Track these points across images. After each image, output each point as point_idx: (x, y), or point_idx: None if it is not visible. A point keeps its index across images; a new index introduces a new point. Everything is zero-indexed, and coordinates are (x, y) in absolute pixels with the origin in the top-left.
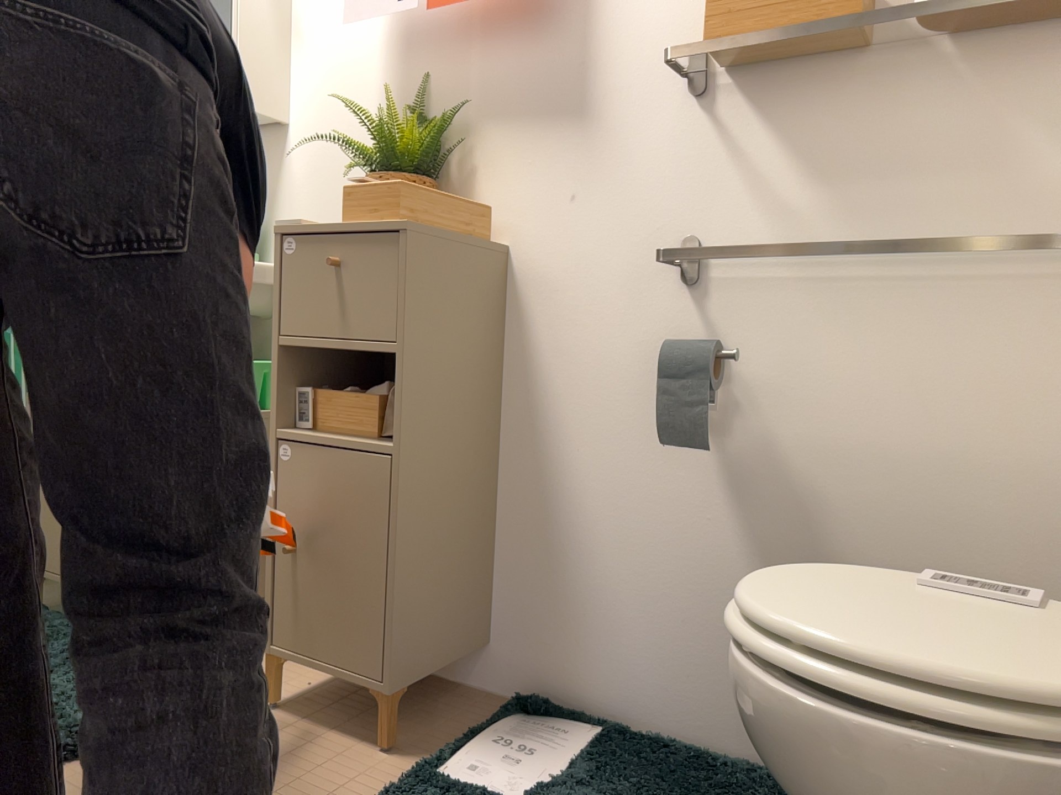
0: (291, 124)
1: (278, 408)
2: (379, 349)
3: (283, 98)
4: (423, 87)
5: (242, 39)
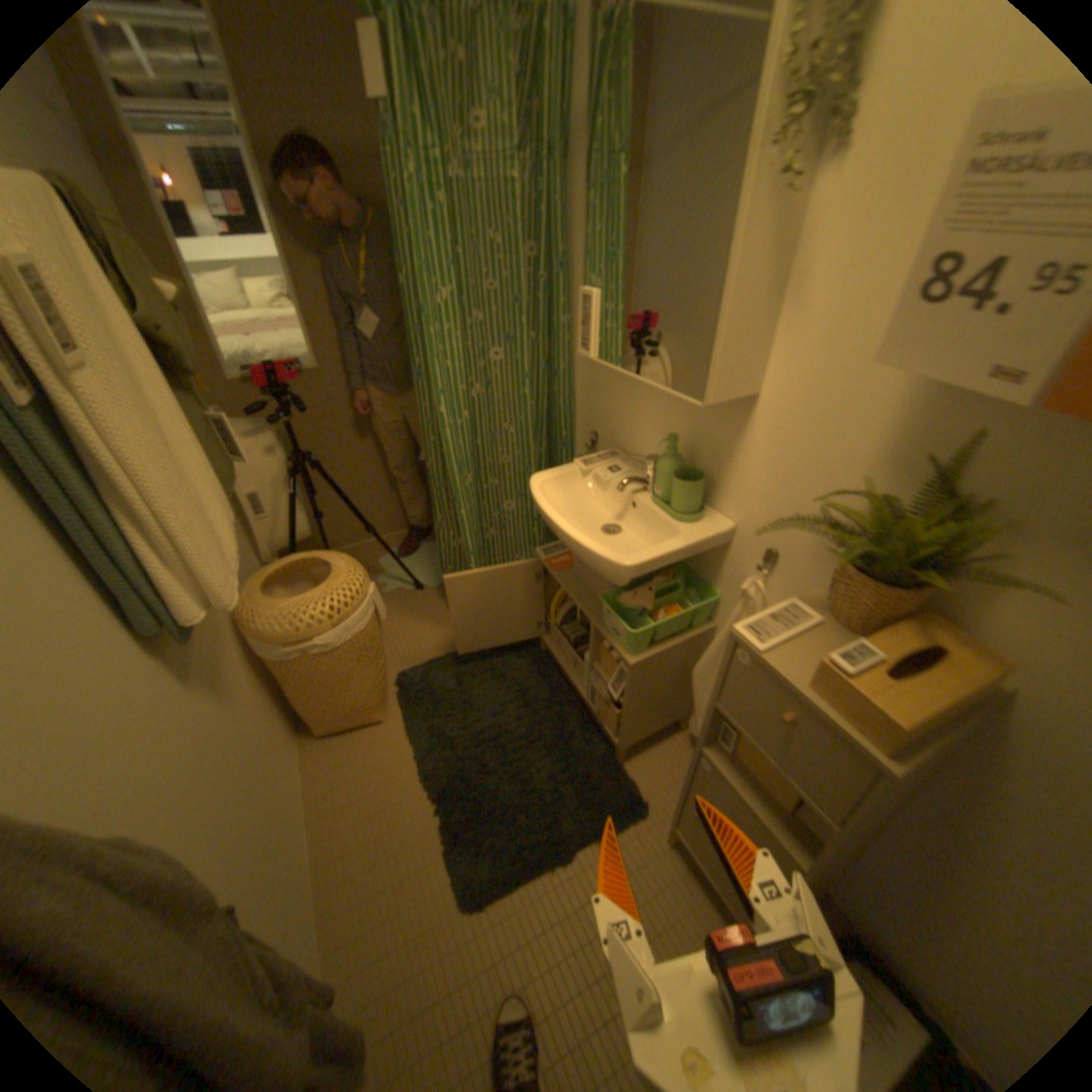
0: (763, 394)
1: (709, 738)
2: (822, 813)
3: (761, 372)
4: (972, 443)
5: (728, 328)
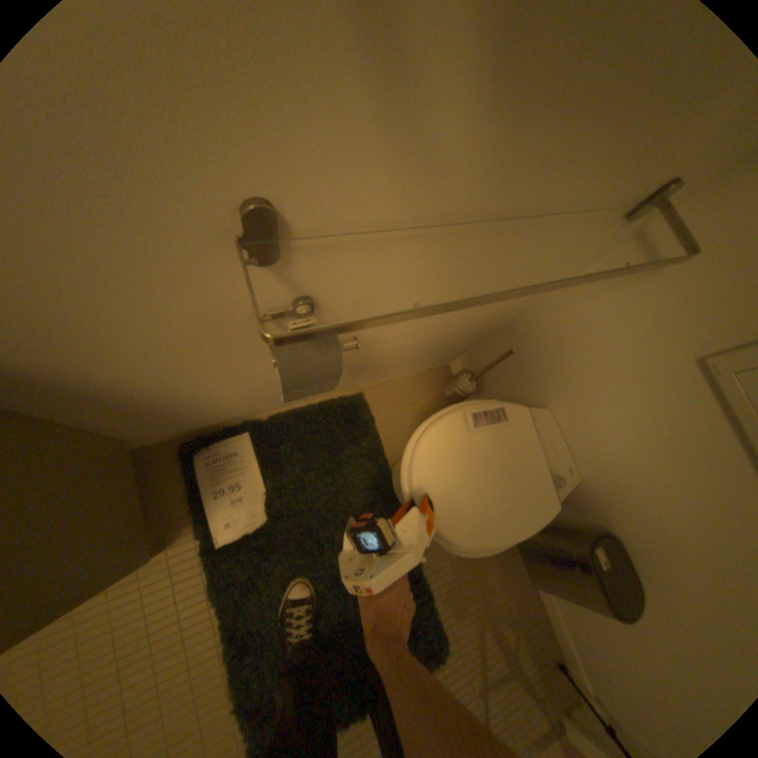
0: None
1: None
2: None
3: None
4: None
5: None
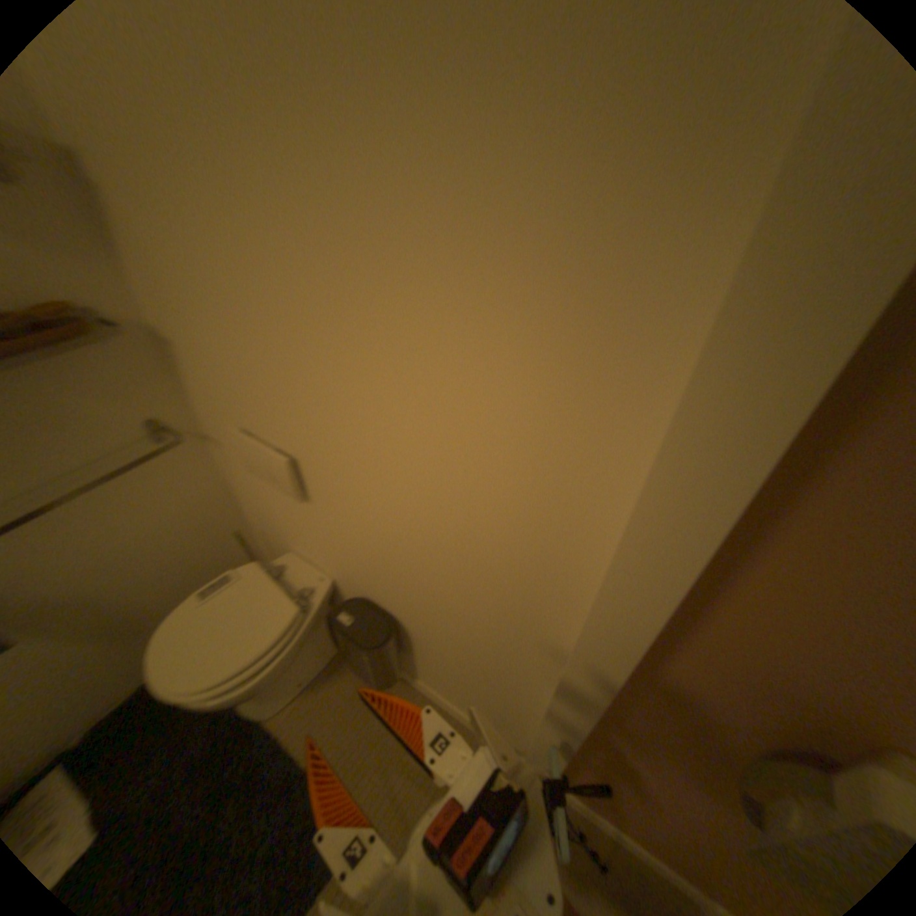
0: None
1: None
2: None
3: None
4: None
5: None
